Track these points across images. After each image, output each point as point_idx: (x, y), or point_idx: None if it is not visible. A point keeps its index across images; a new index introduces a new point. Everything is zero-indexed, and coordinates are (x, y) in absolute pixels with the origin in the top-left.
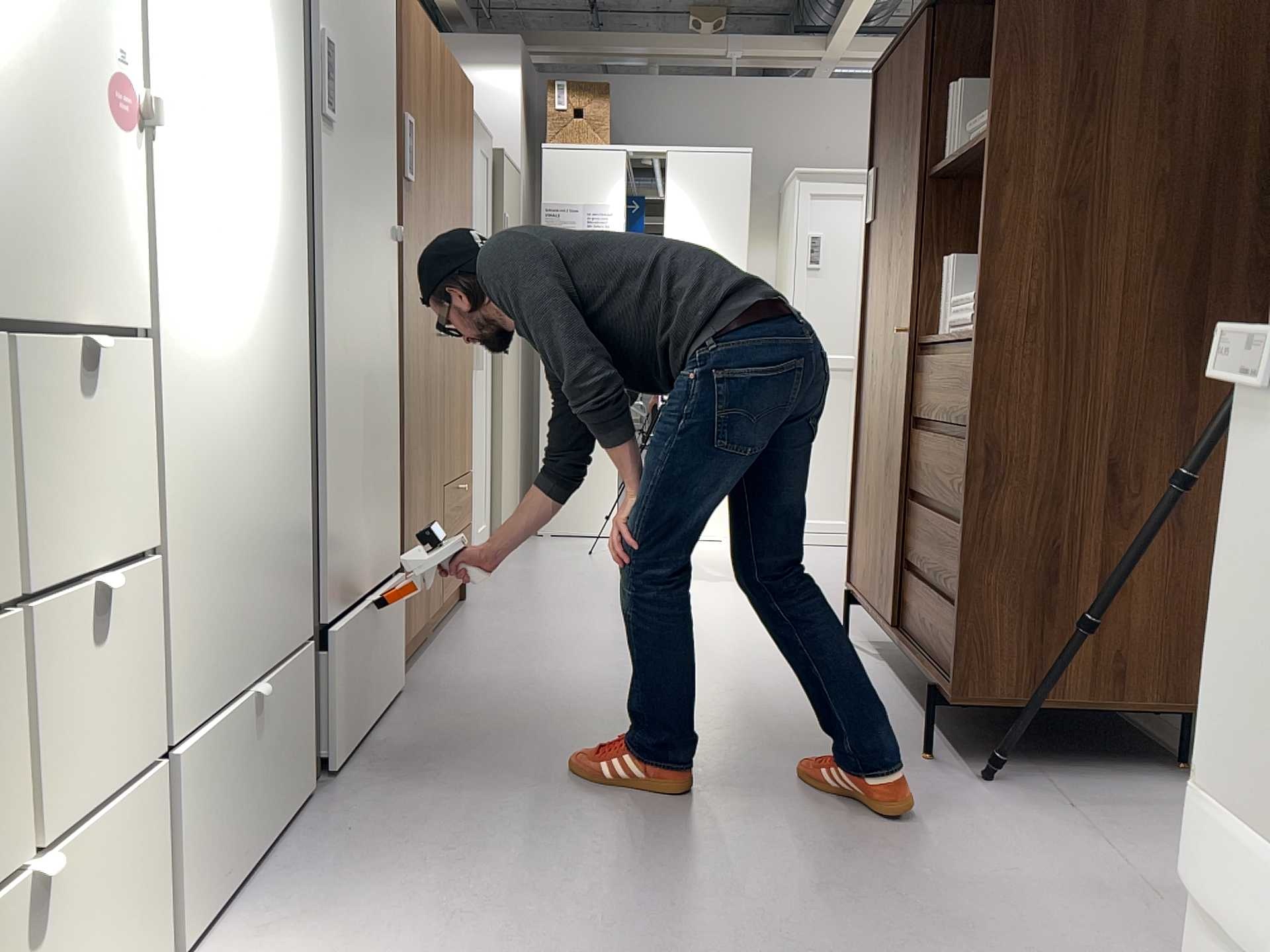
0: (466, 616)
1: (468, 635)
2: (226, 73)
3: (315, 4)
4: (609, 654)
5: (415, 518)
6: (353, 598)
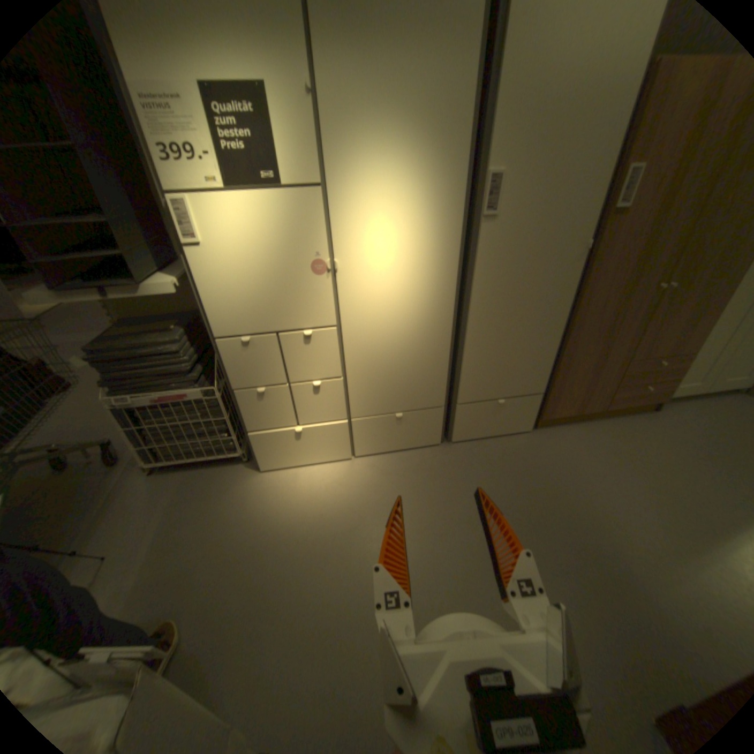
0: (639, 420)
1: (614, 430)
2: (391, 232)
3: (490, 157)
4: (654, 491)
5: (577, 375)
6: (488, 398)
